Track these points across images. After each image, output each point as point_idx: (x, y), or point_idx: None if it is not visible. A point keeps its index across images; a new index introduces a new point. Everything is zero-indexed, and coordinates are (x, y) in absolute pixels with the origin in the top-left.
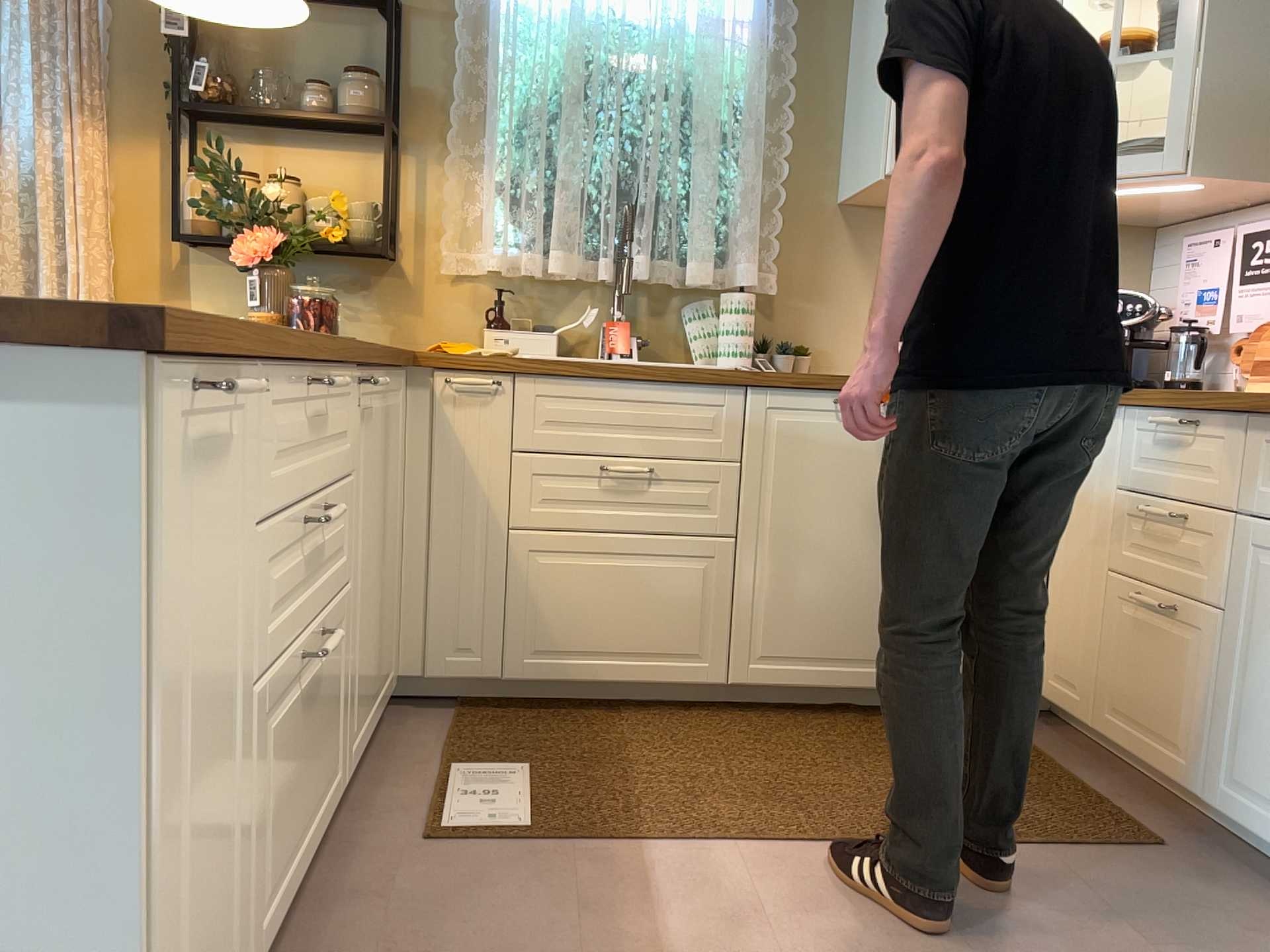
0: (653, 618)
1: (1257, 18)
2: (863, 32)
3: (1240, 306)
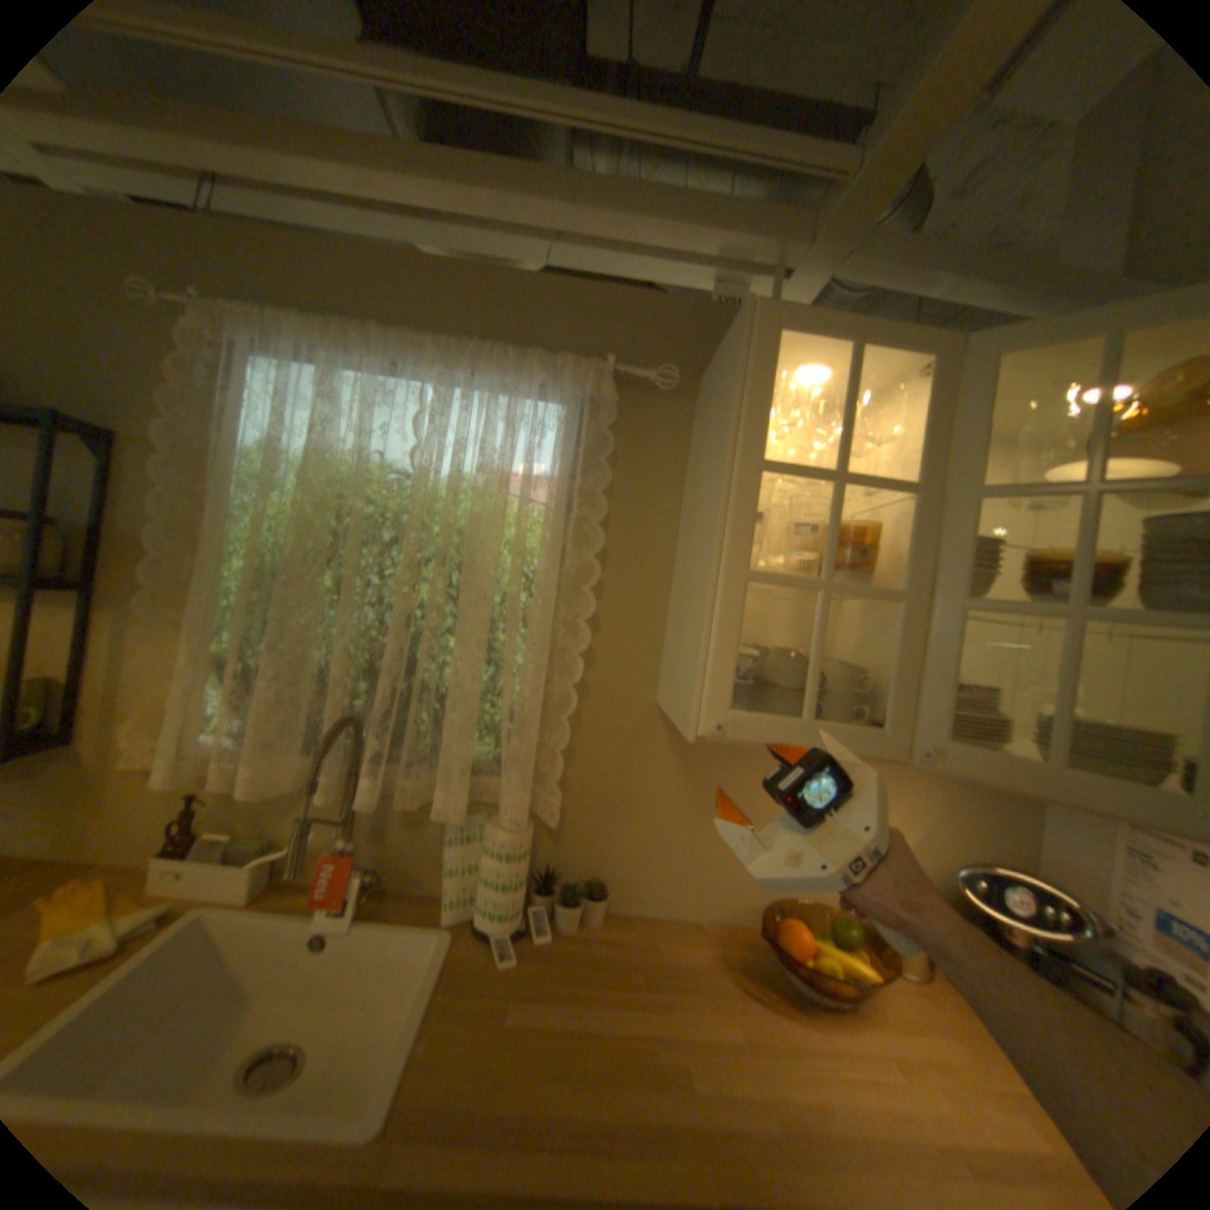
0: None
1: None
2: (694, 501)
3: None
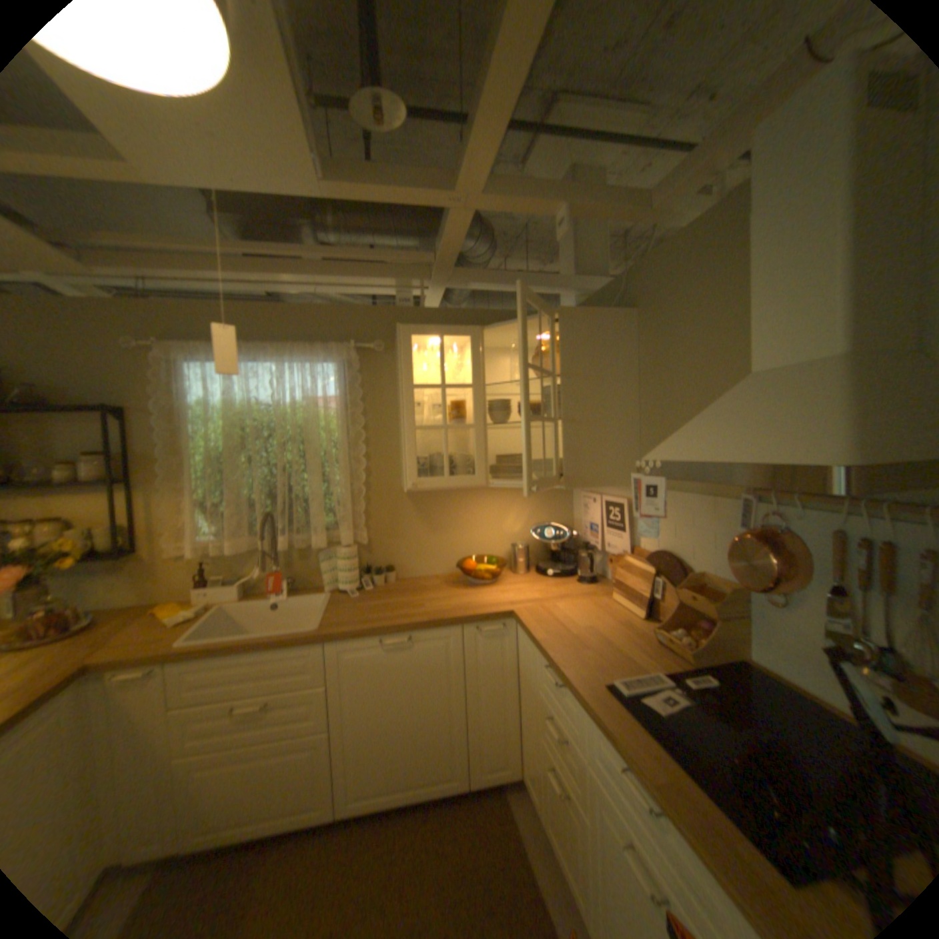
0: (278, 795)
1: (588, 402)
2: (399, 399)
3: (607, 539)
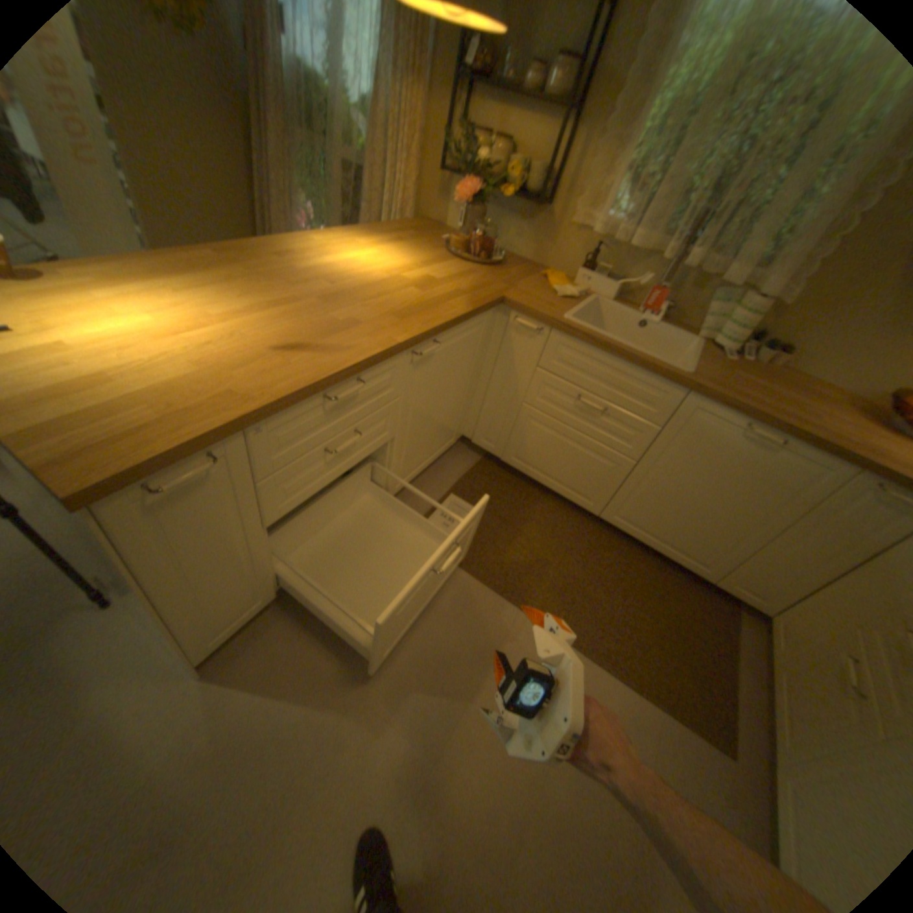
0: (575, 473)
1: None
2: None
3: None
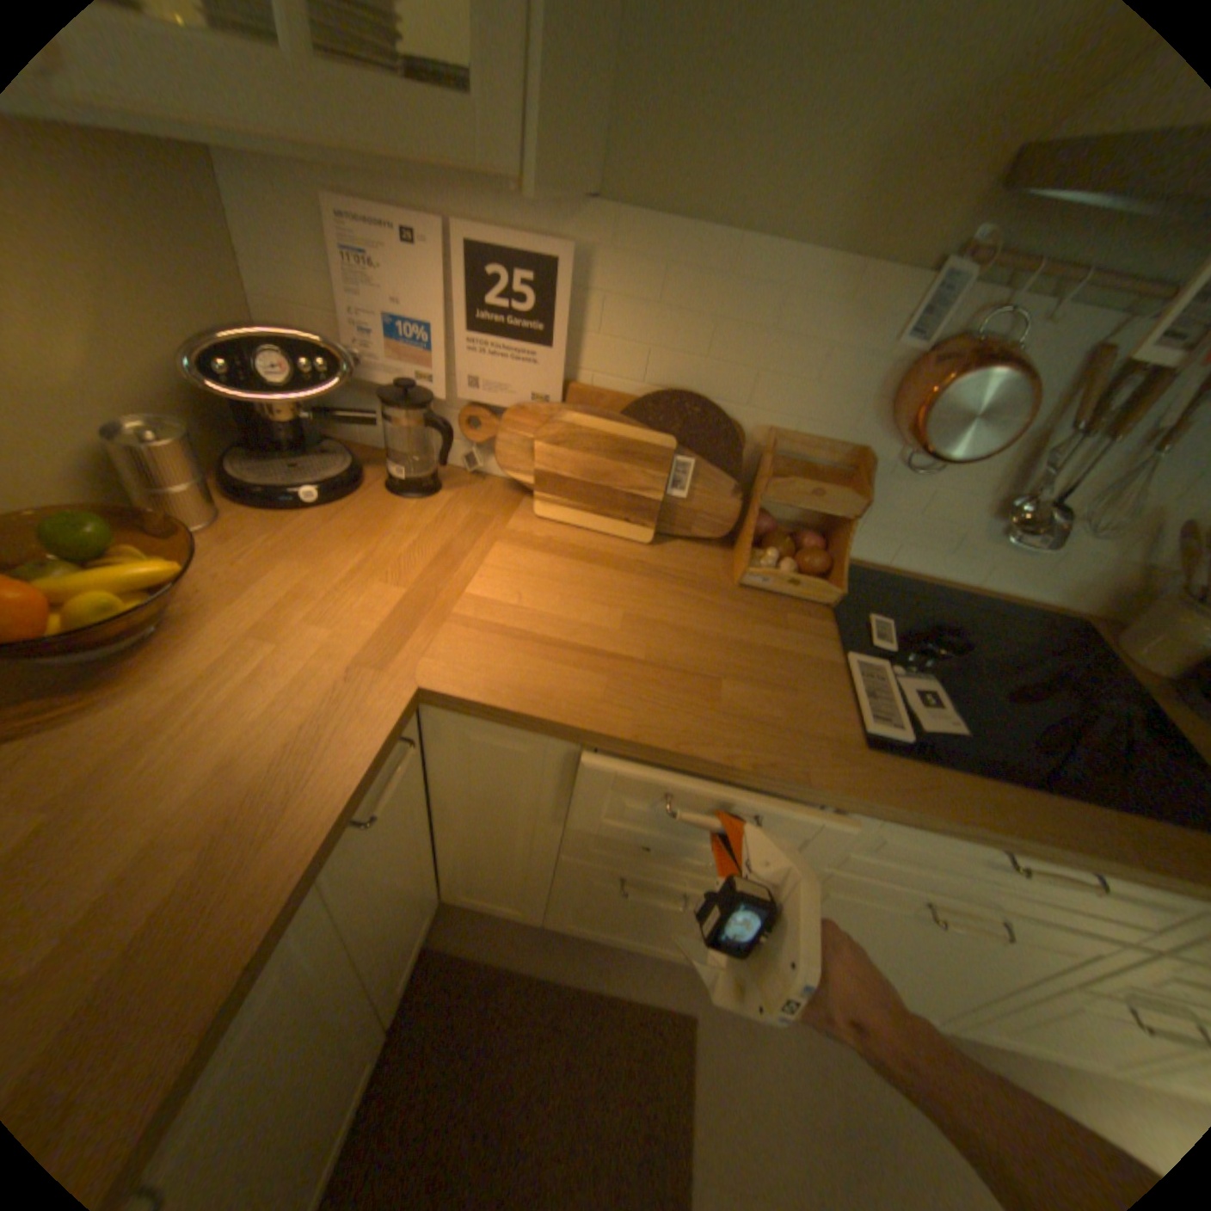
0: None
1: None
2: None
3: (470, 364)
